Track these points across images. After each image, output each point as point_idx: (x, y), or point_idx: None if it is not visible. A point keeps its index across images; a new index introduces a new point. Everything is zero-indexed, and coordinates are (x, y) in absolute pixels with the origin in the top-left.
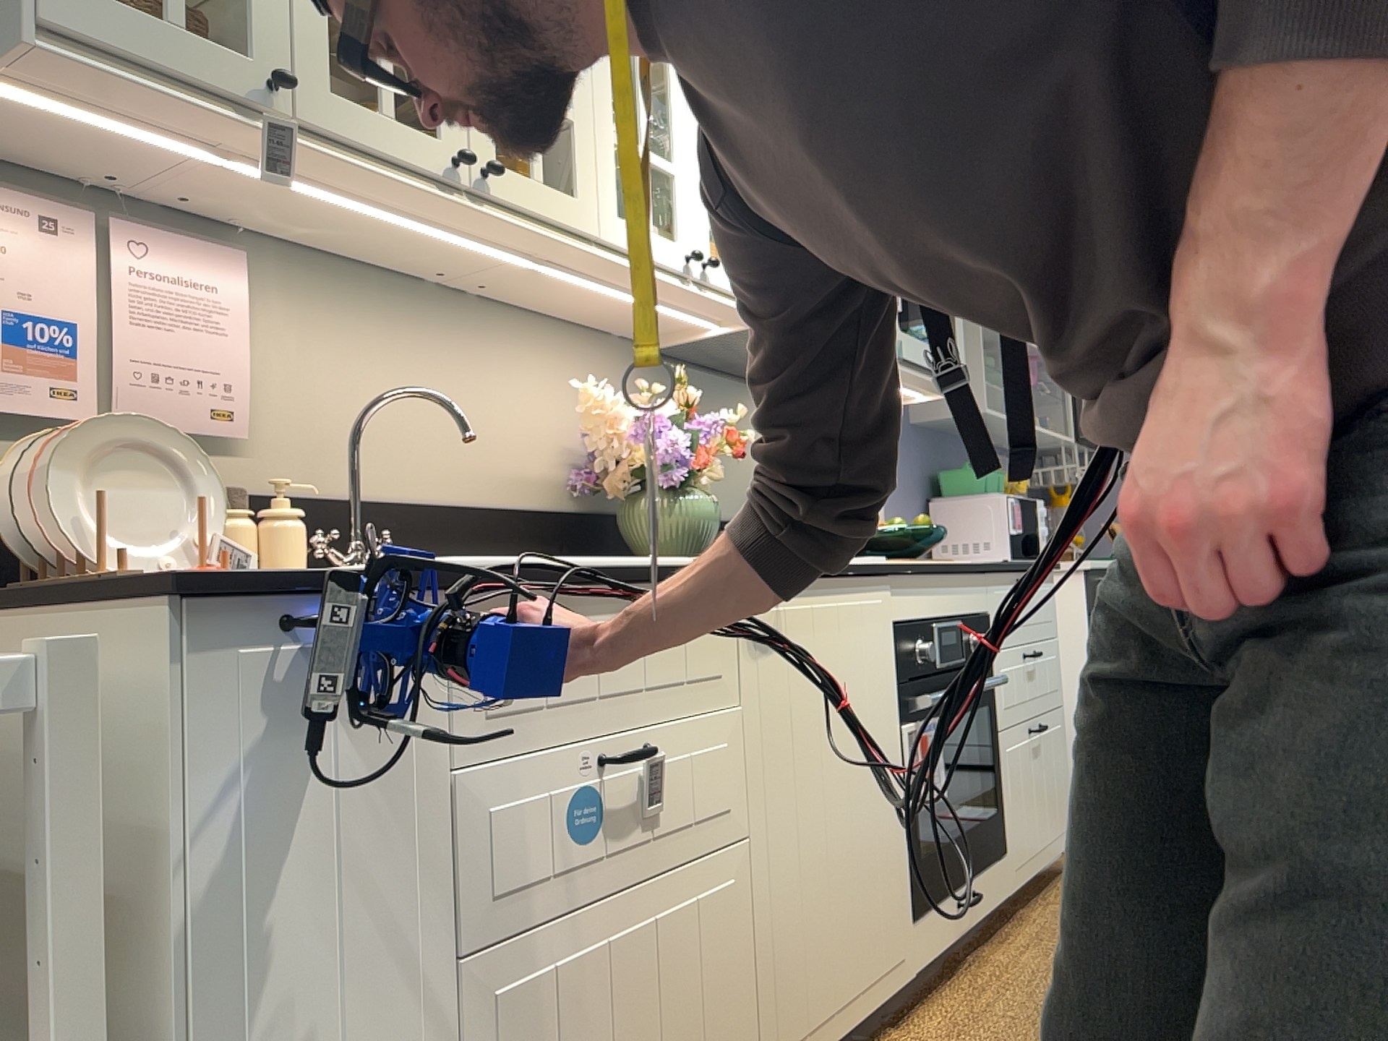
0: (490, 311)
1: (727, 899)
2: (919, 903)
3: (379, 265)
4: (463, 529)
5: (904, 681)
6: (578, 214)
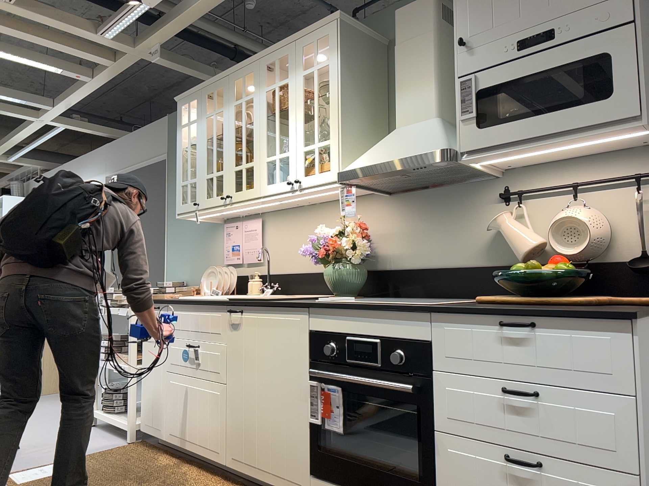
0: (322, 205)
1: (217, 397)
2: (316, 471)
3: (289, 206)
4: (309, 280)
5: (315, 361)
6: (252, 193)
